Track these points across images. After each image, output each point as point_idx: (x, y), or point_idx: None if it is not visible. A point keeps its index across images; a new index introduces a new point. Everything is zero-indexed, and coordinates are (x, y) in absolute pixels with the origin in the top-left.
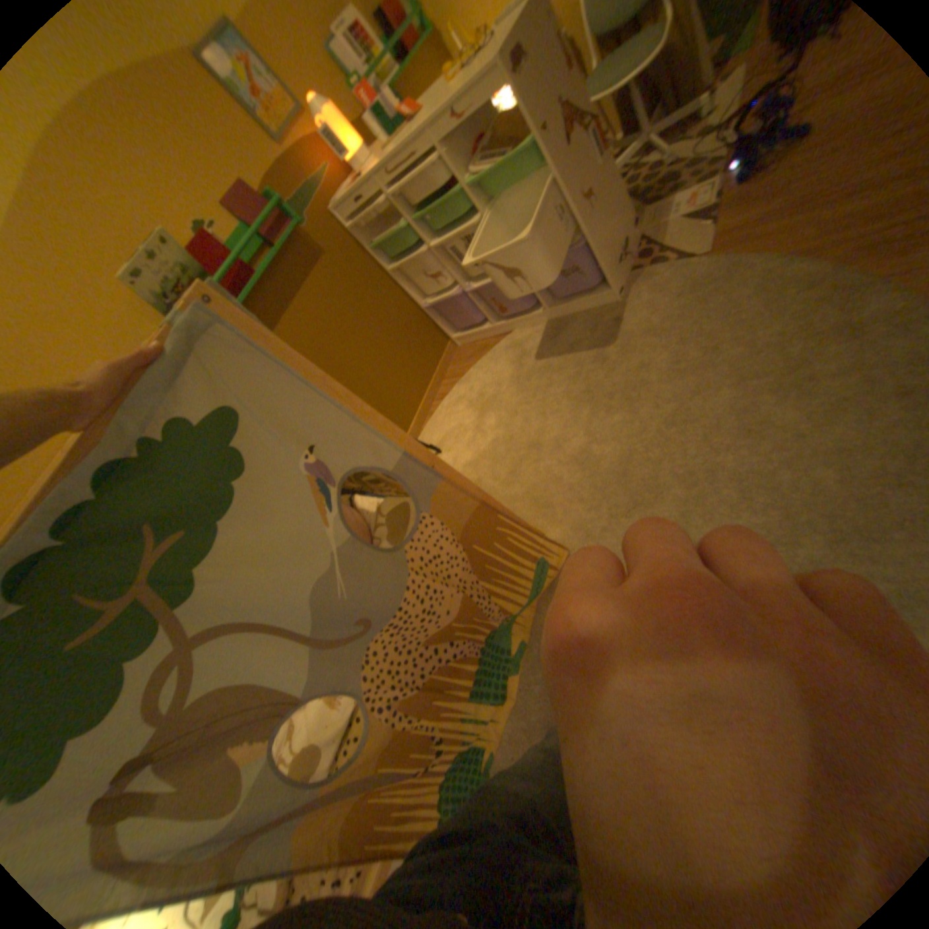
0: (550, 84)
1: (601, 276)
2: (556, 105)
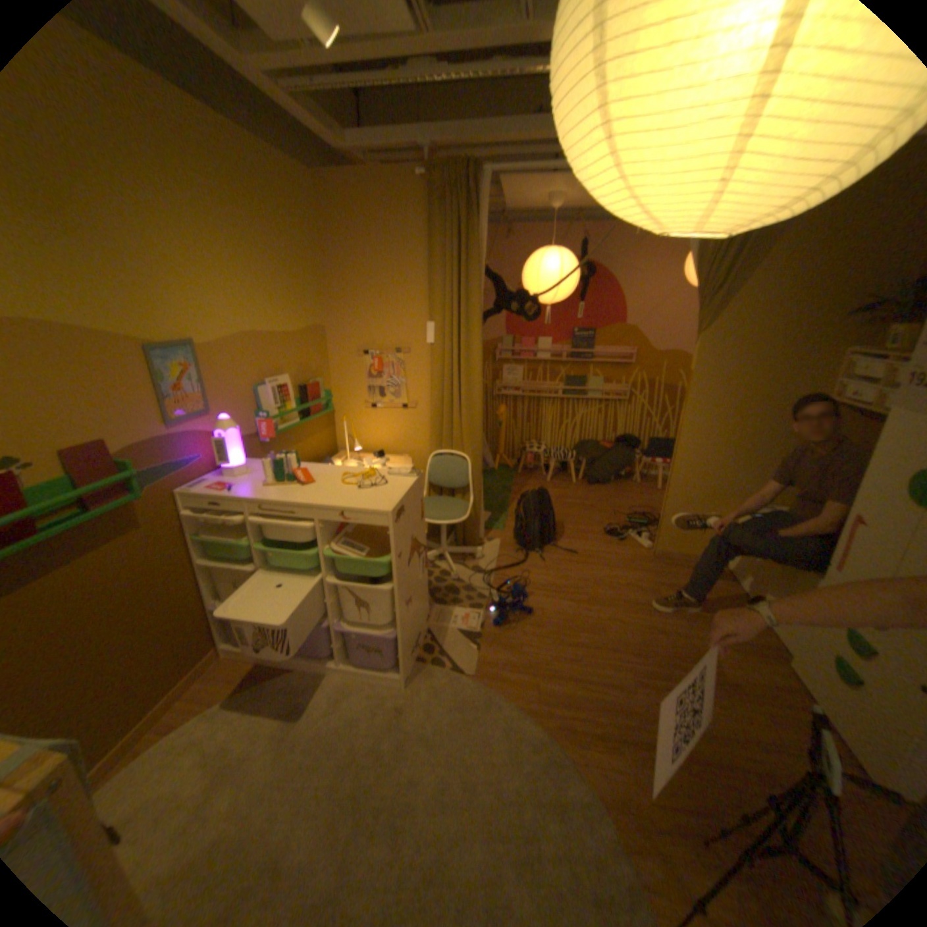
0: (410, 530)
1: (394, 663)
2: (409, 543)
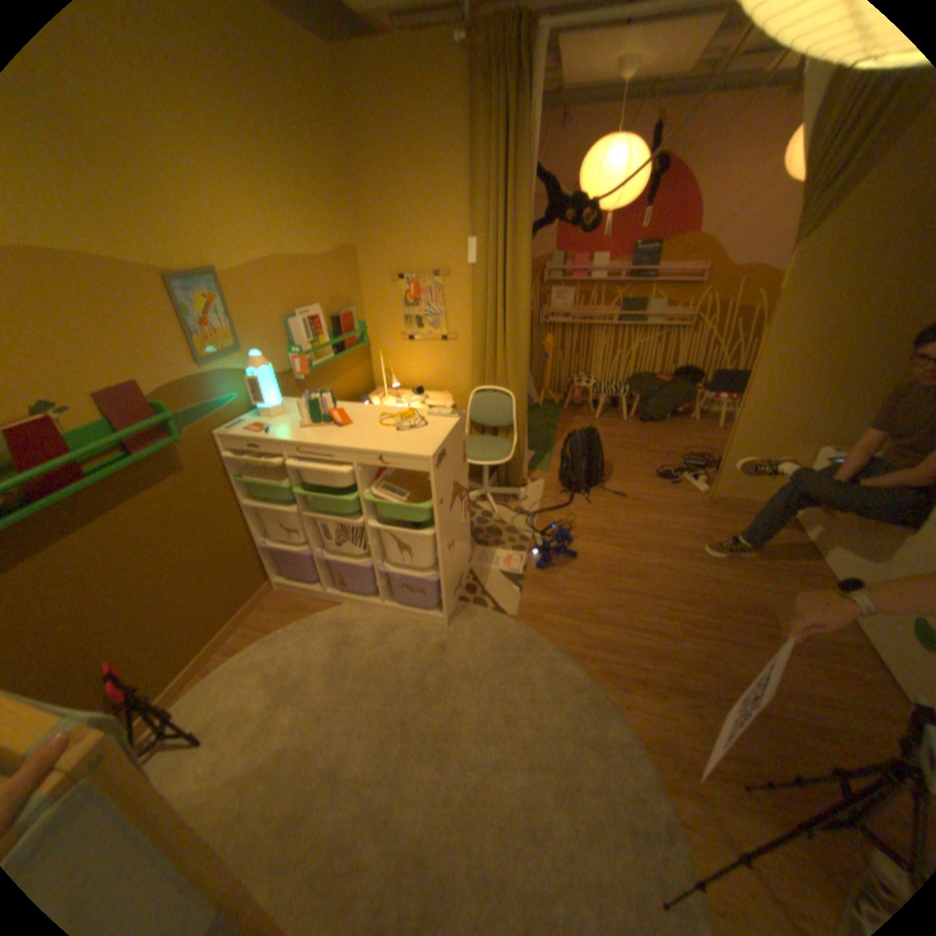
0: (451, 475)
1: (437, 602)
2: (450, 488)
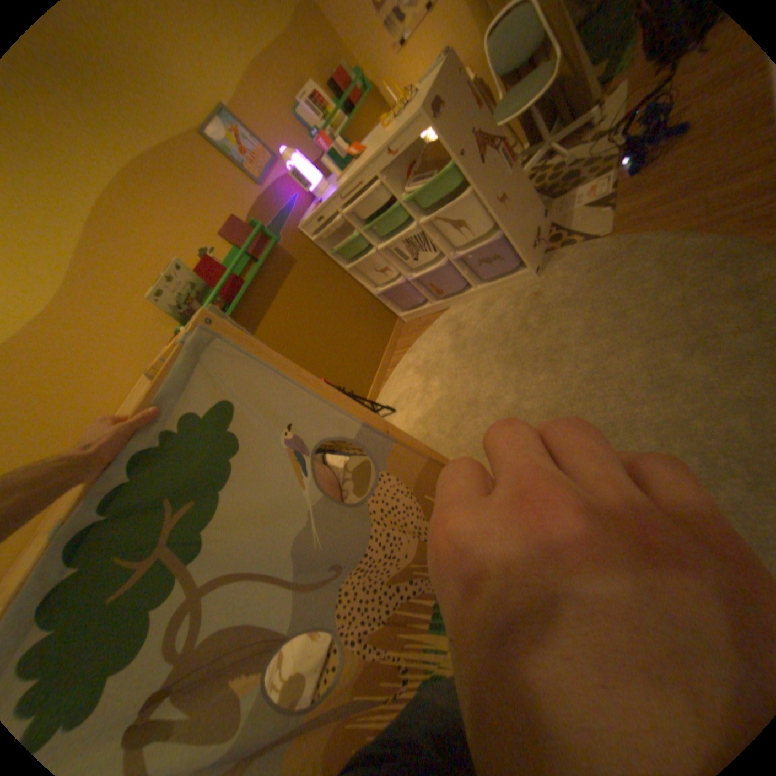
0: (465, 120)
1: (520, 260)
2: (471, 135)
